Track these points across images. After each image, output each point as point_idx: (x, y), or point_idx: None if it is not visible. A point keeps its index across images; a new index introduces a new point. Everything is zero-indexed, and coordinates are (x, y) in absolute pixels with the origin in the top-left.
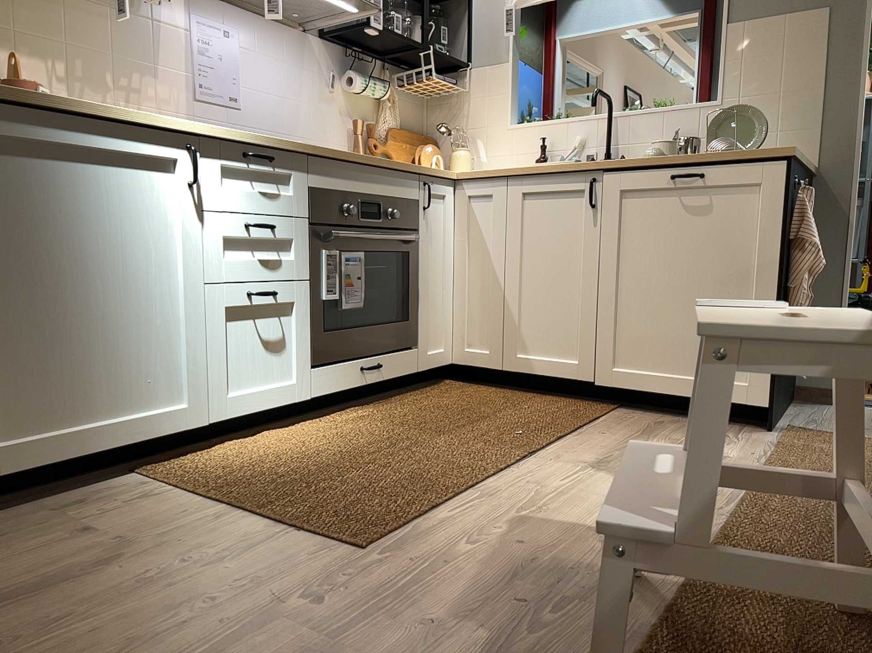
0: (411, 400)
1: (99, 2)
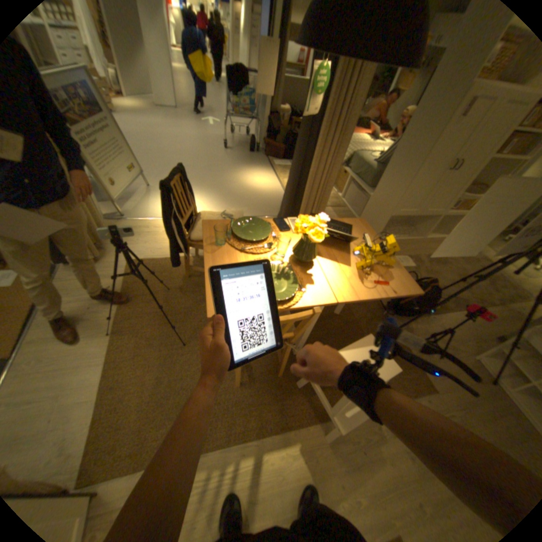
0: None
1: None
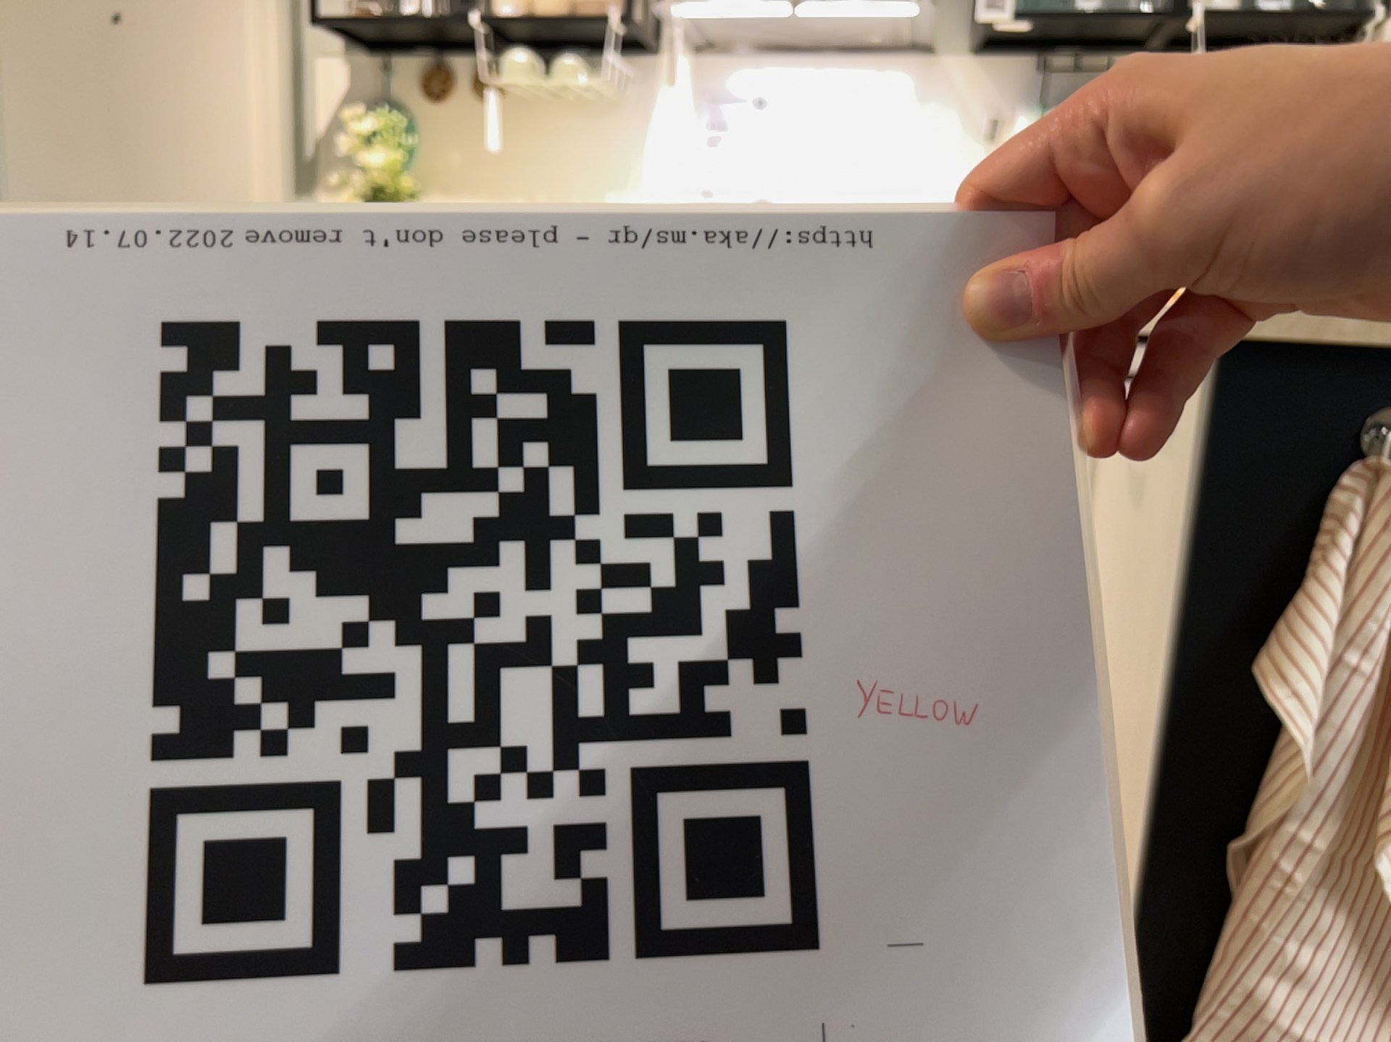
0: None
1: (565, 109)
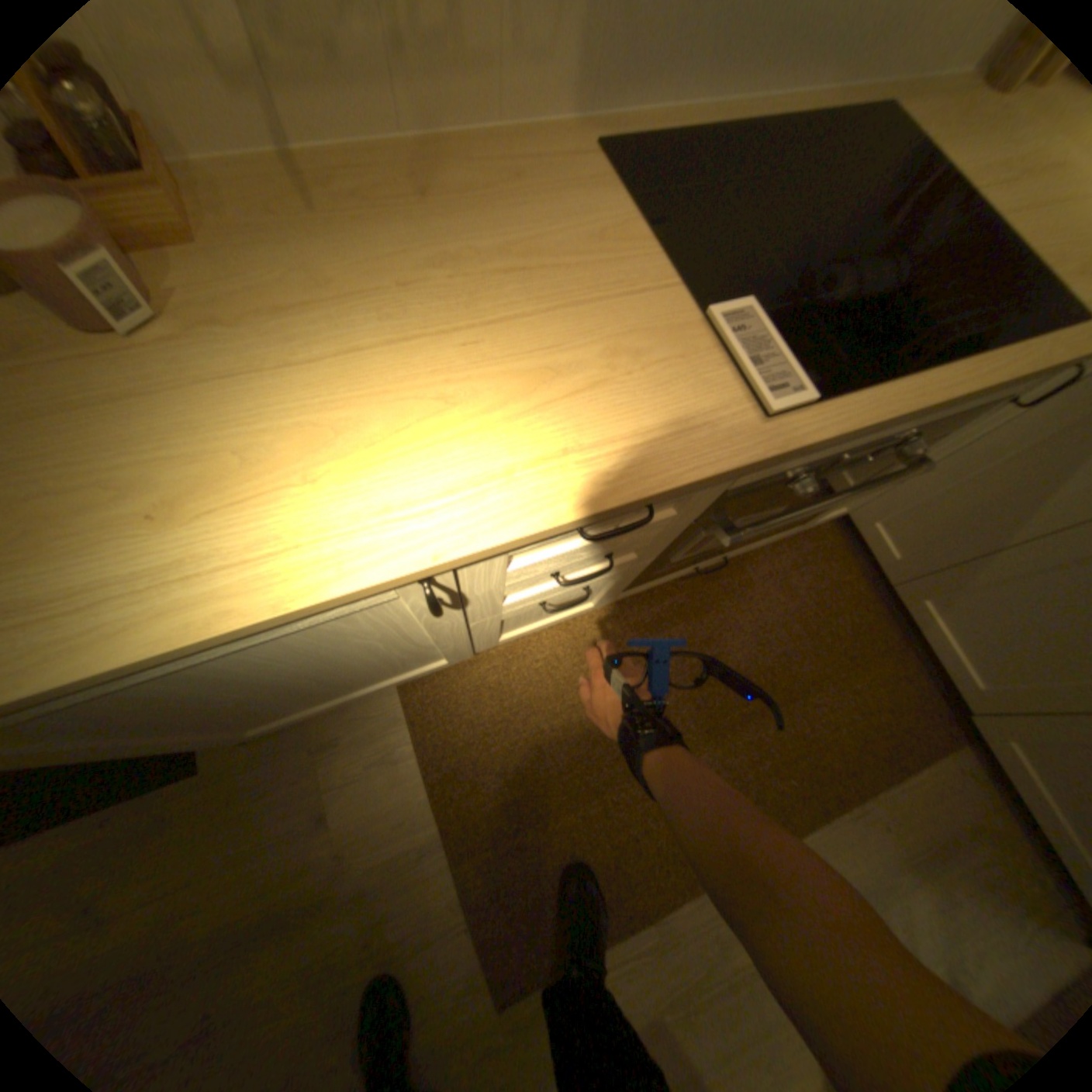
0: (747, 573)
1: None
